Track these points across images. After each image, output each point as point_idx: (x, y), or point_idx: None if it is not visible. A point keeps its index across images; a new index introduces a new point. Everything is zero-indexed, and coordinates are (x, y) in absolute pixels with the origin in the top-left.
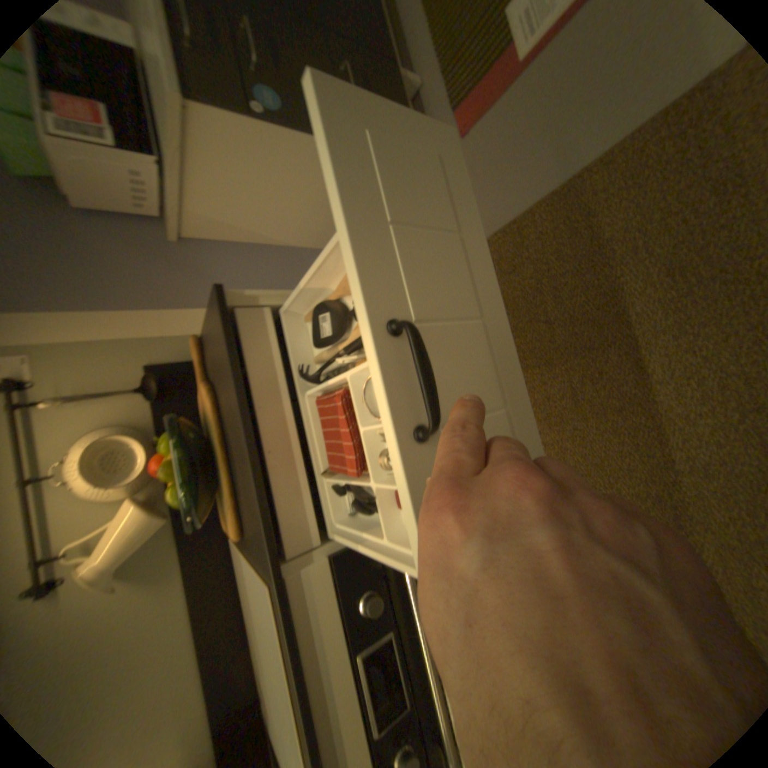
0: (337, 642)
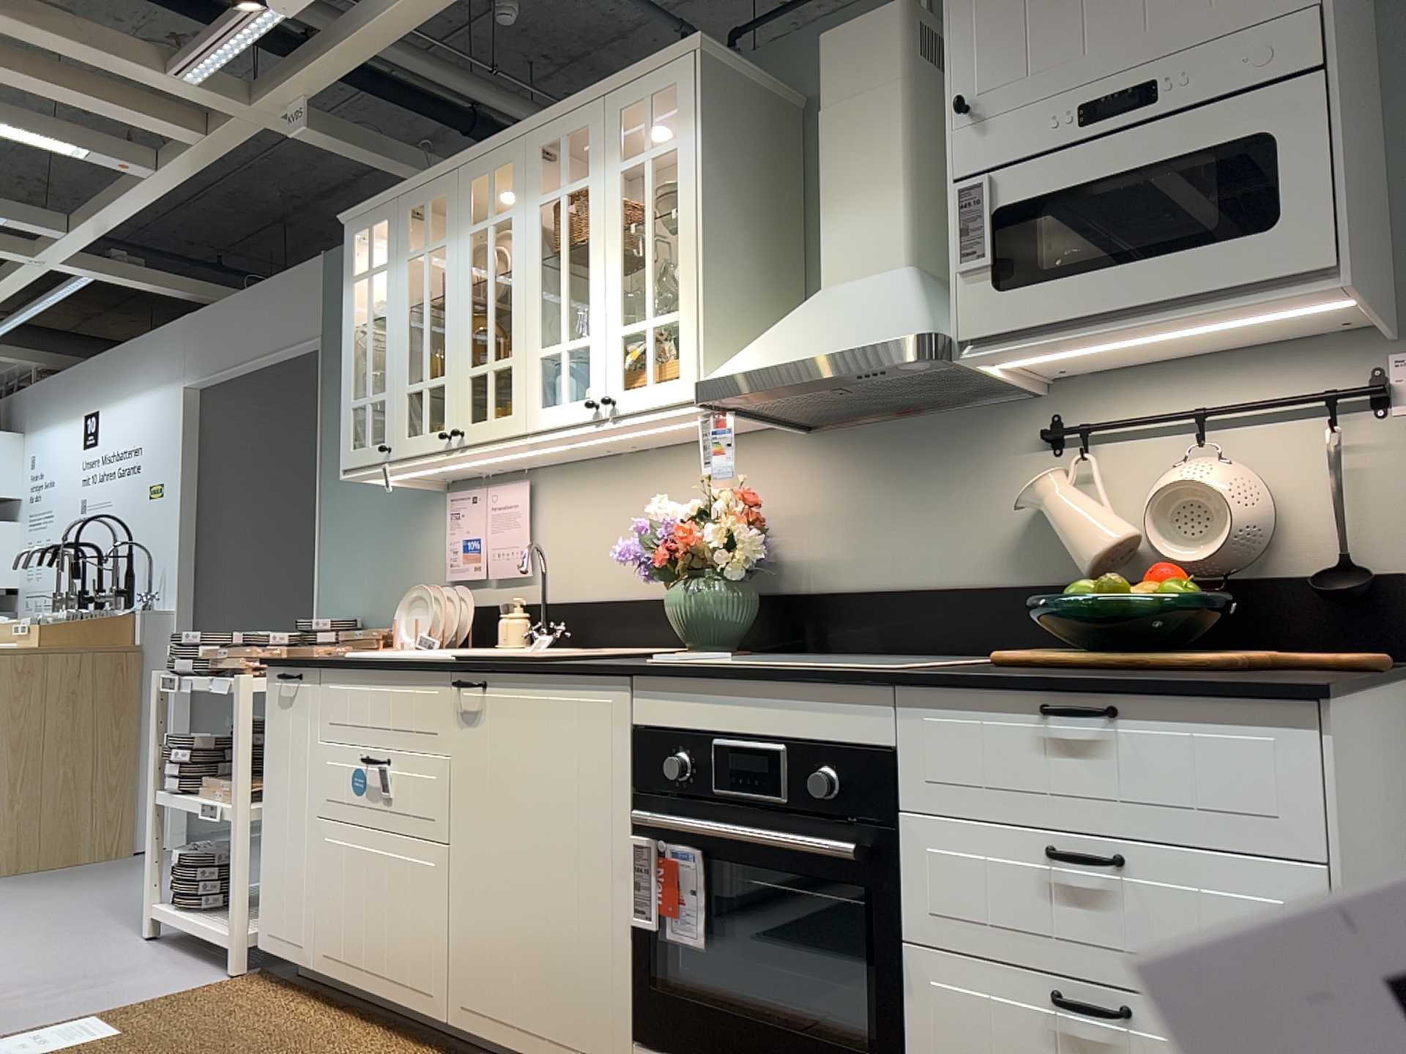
0: (807, 723)
